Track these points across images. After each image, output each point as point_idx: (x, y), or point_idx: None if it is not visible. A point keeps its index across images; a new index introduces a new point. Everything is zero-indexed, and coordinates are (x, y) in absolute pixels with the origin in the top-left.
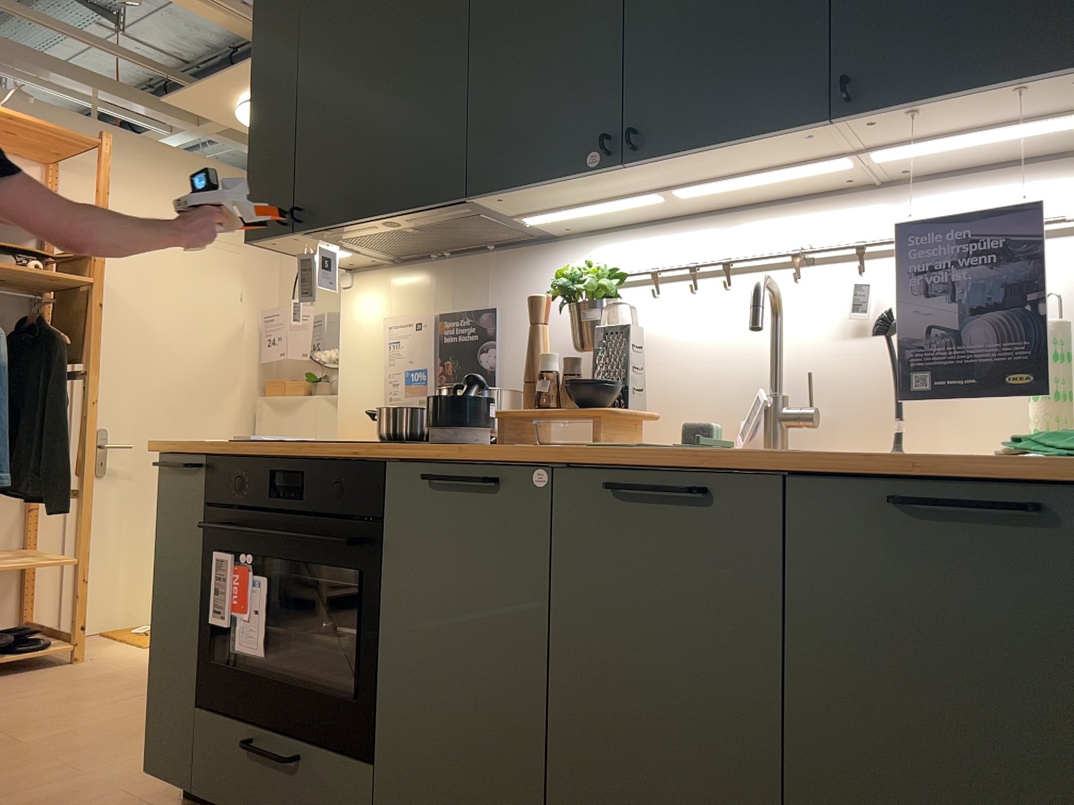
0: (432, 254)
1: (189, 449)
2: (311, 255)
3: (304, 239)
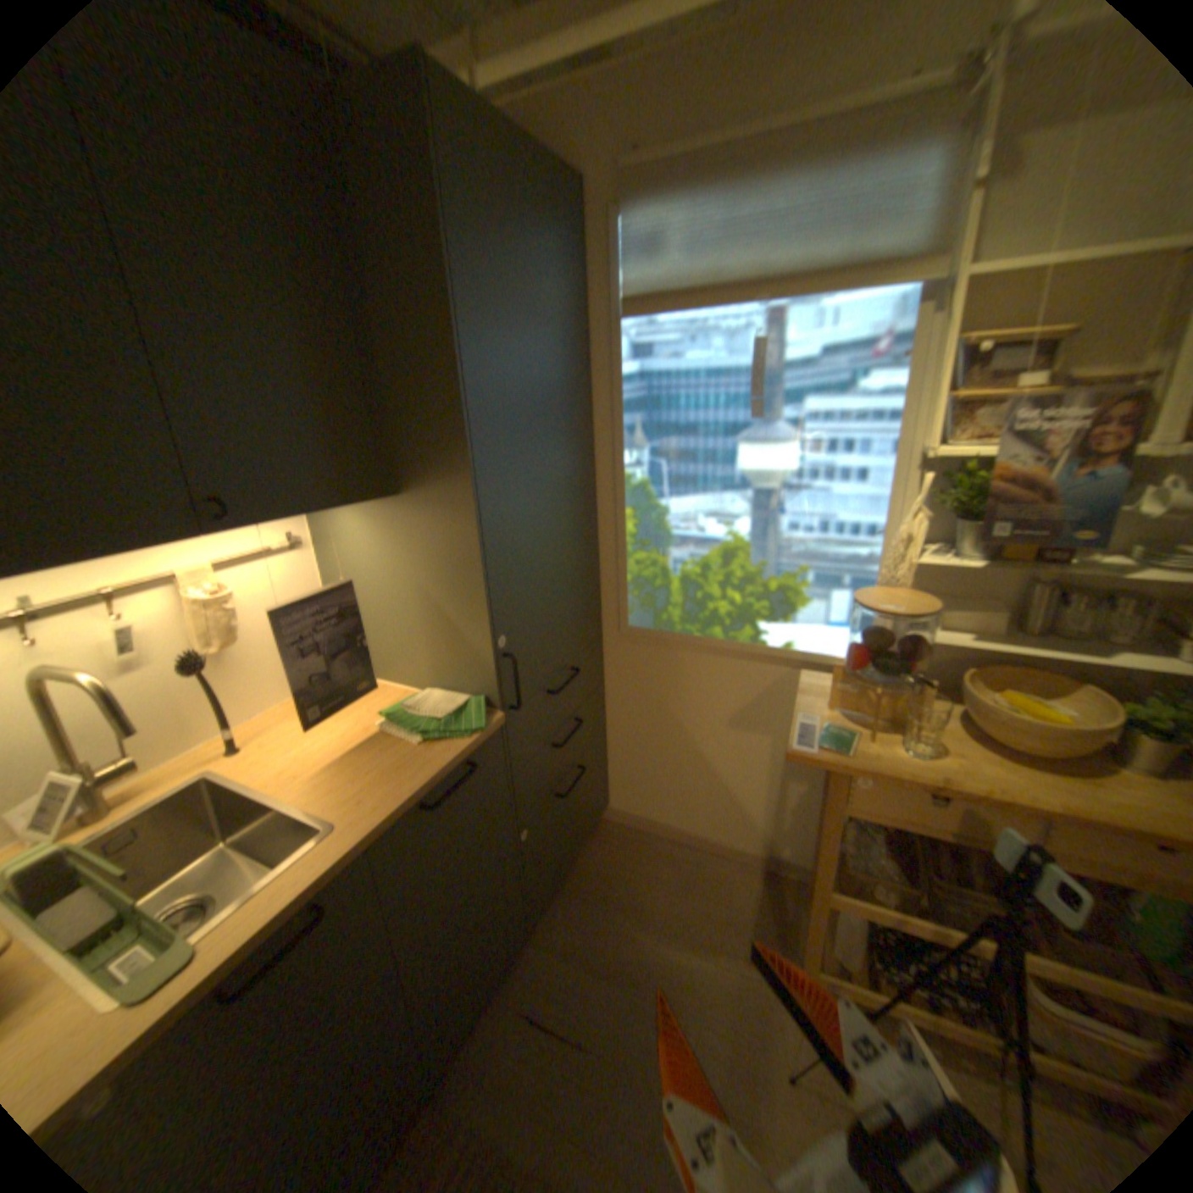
0: None
1: None
2: None
3: None
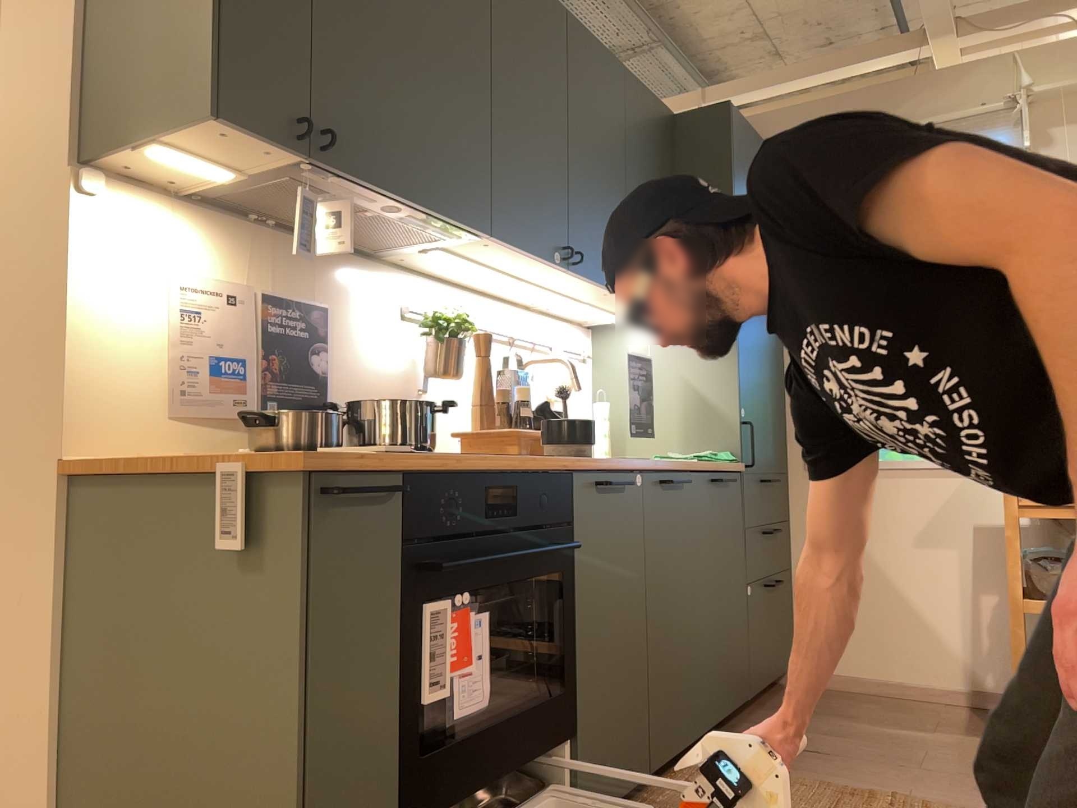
0: (258, 215)
1: (382, 464)
2: (314, 196)
3: (272, 156)
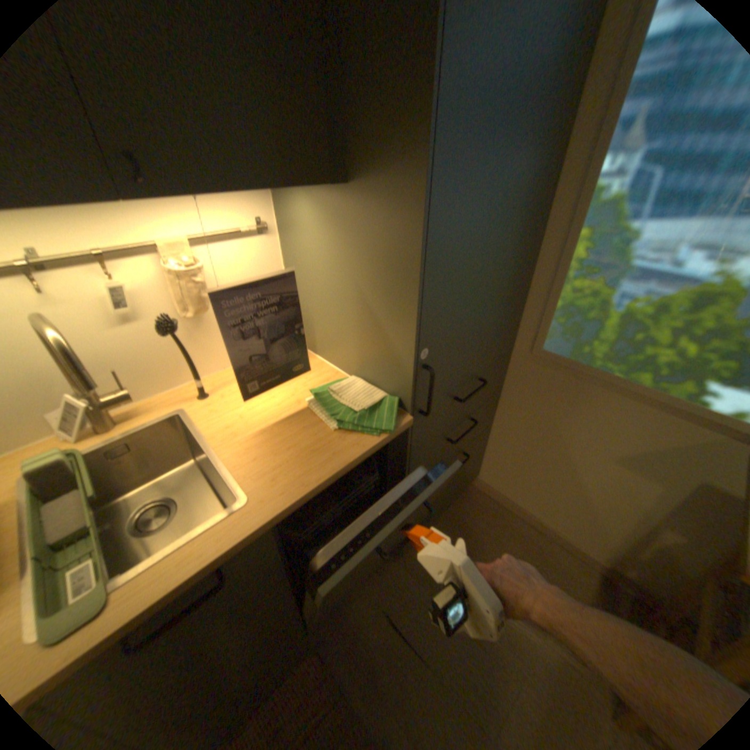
0: None
1: None
2: None
3: None
